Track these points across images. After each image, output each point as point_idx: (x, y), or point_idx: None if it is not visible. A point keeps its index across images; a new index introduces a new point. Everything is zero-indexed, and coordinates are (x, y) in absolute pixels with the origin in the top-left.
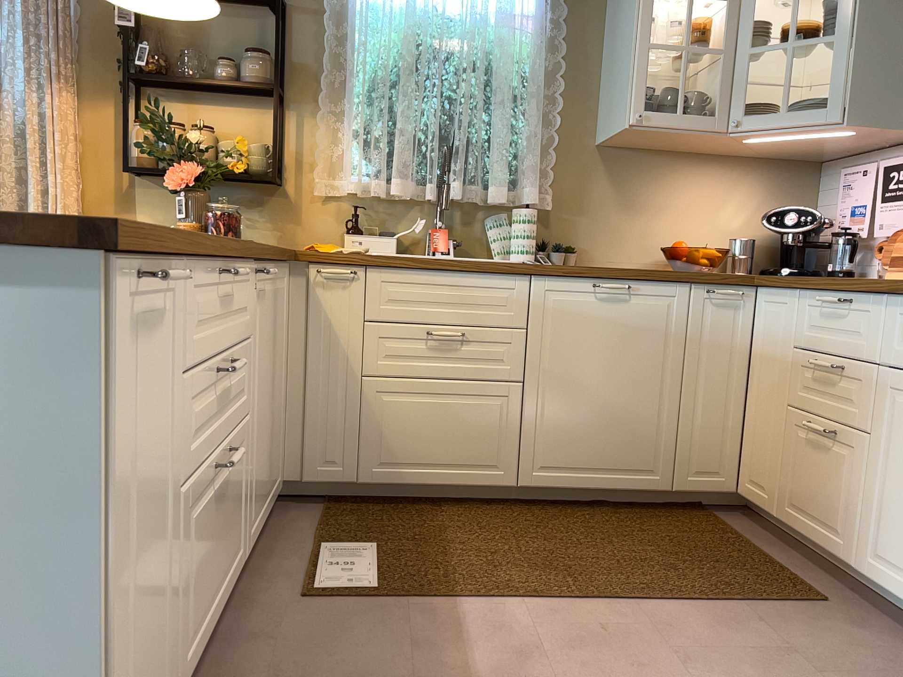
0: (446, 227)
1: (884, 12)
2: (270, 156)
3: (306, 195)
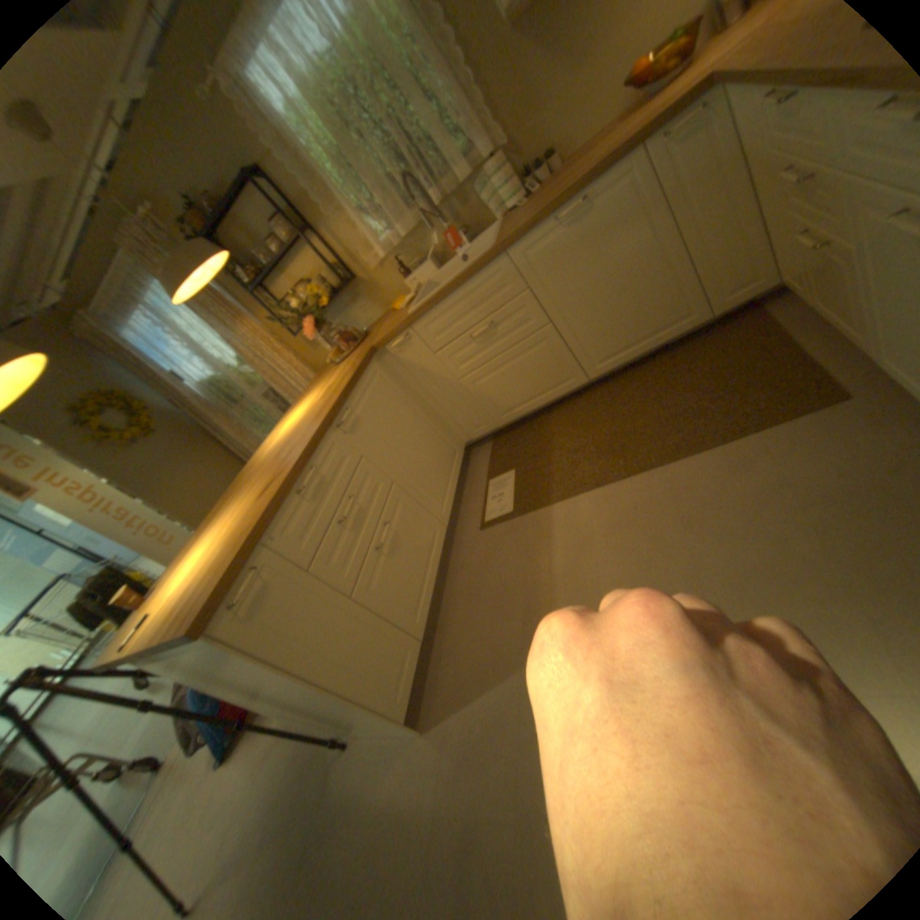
0: (454, 218)
1: None
2: (335, 266)
3: (370, 272)
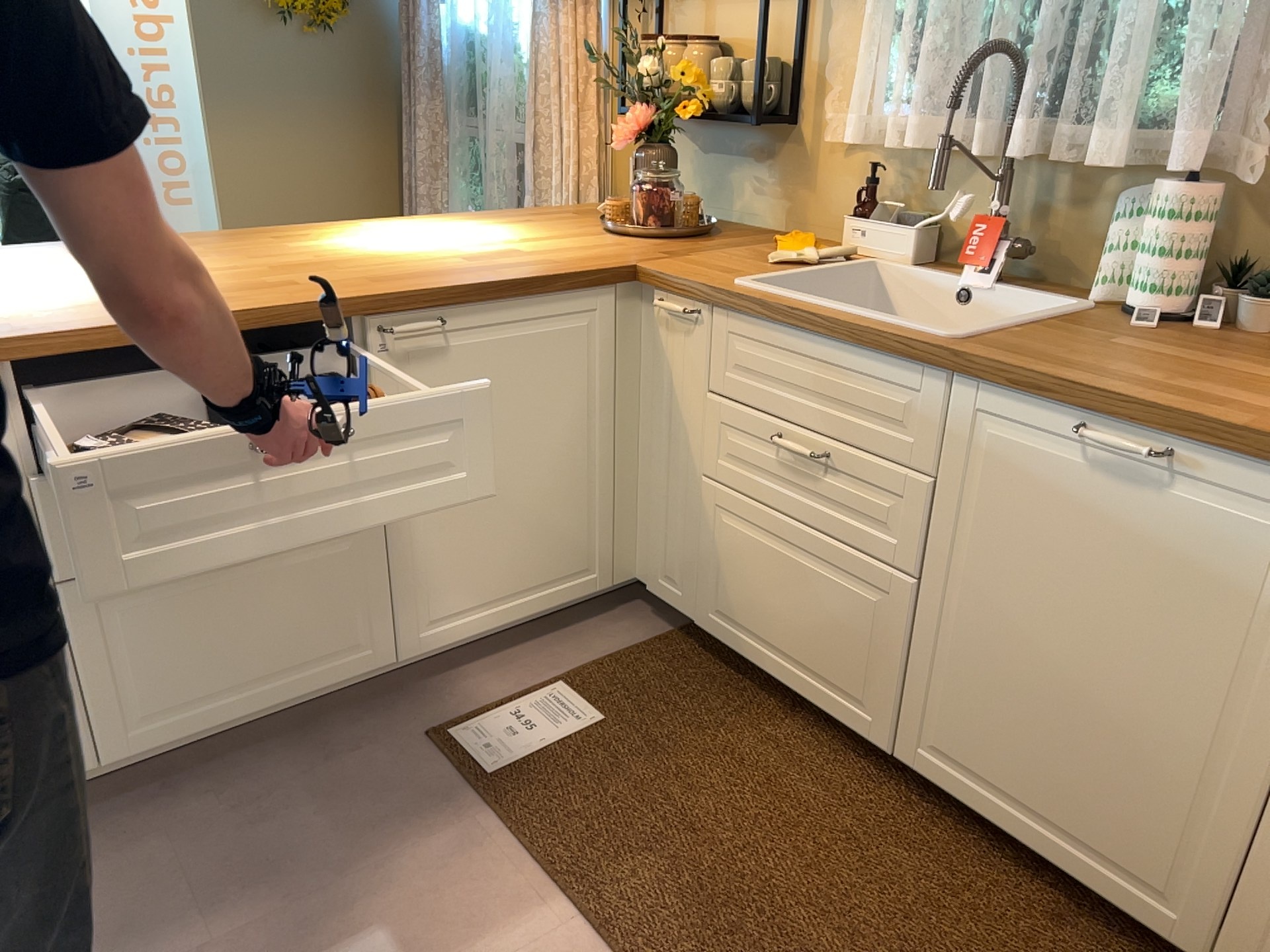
0: (1032, 212)
1: None
2: (783, 75)
3: (821, 143)
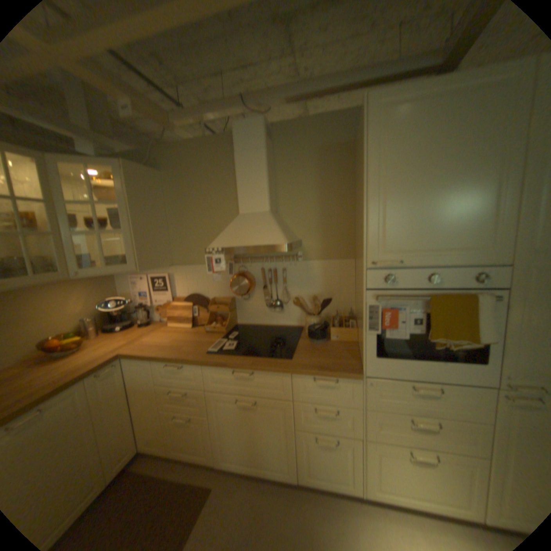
0: None
1: (140, 218)
2: None
3: None
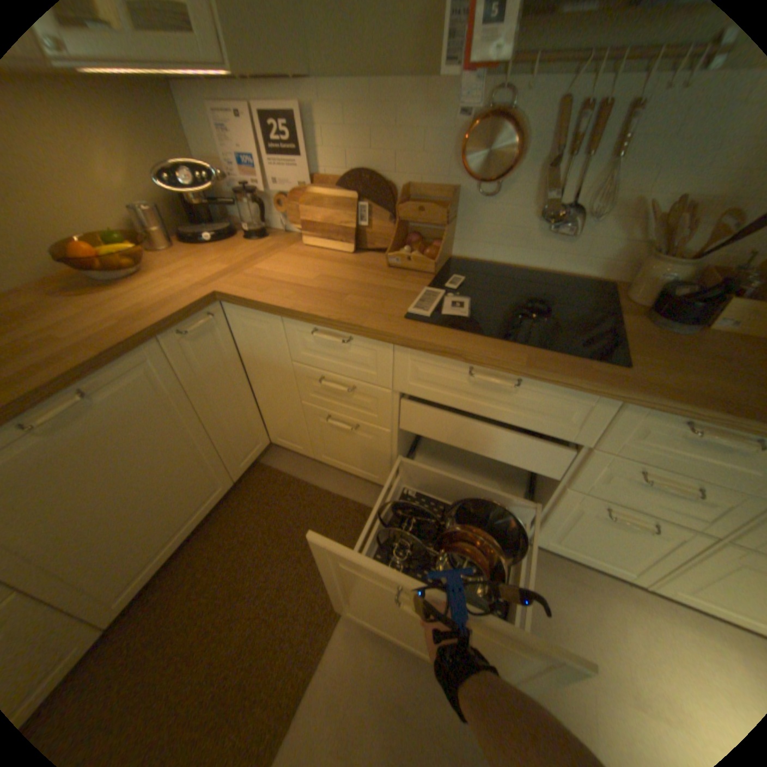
0: None
1: None
2: None
3: None
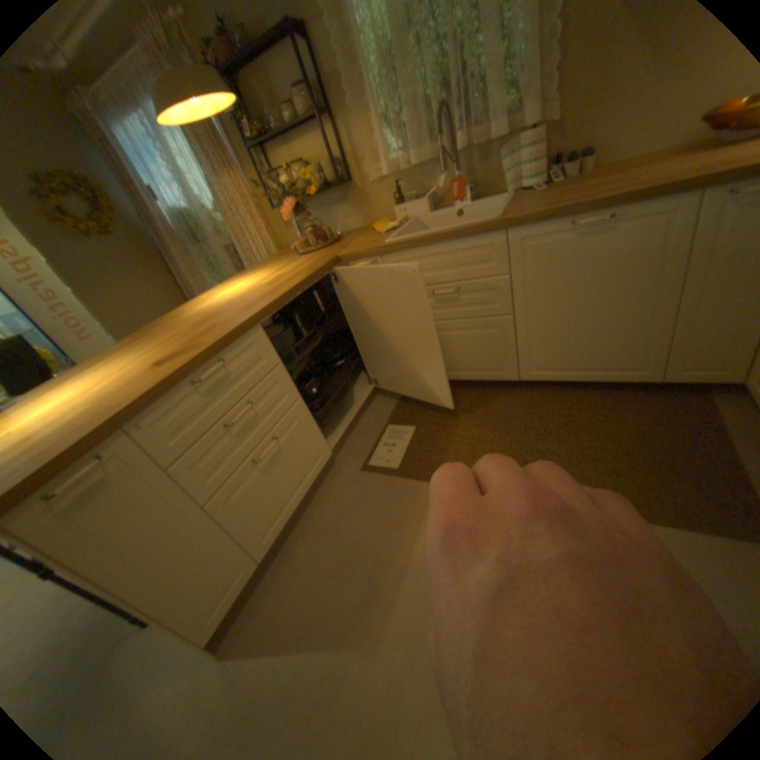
0: (467, 170)
1: None
2: (337, 162)
3: (367, 183)
